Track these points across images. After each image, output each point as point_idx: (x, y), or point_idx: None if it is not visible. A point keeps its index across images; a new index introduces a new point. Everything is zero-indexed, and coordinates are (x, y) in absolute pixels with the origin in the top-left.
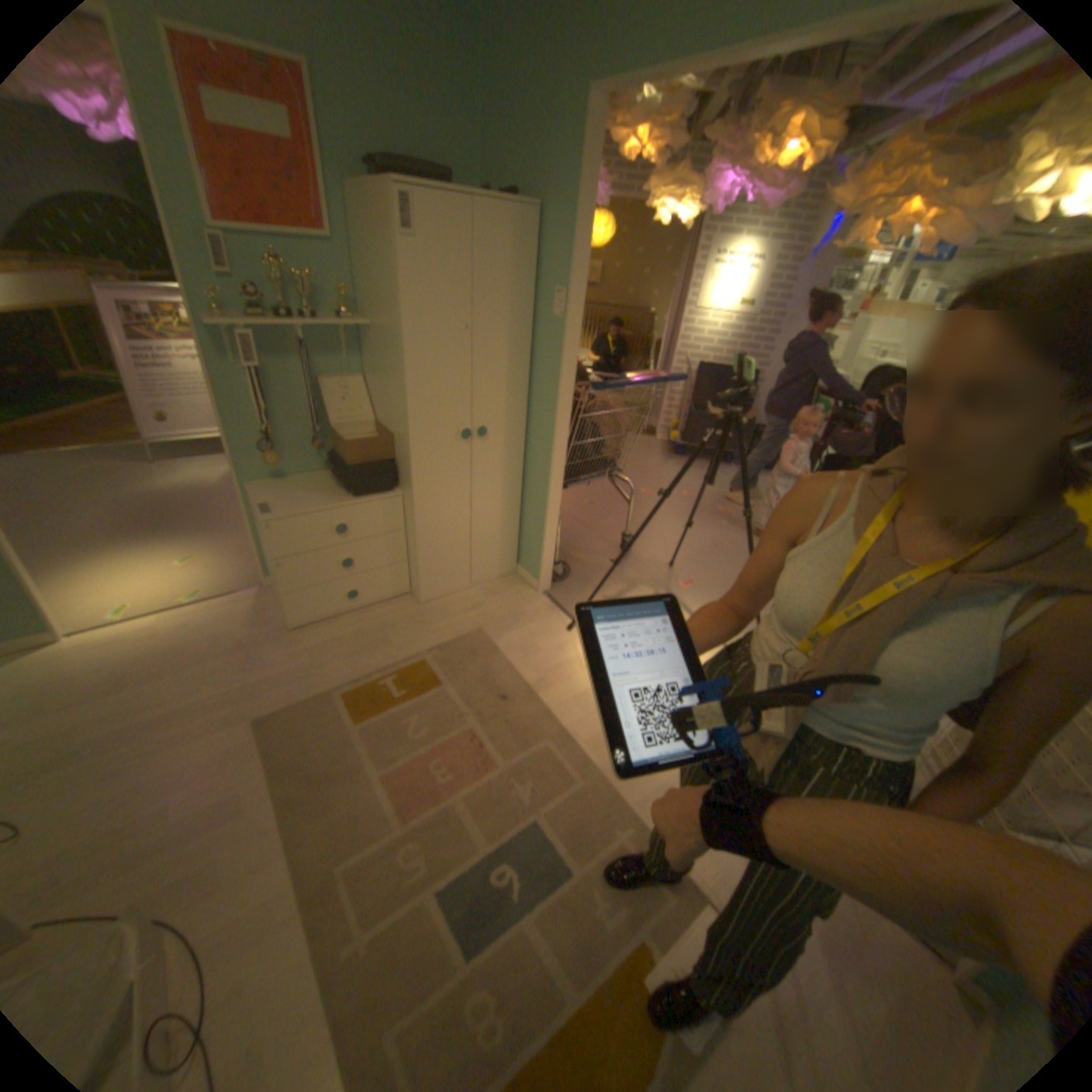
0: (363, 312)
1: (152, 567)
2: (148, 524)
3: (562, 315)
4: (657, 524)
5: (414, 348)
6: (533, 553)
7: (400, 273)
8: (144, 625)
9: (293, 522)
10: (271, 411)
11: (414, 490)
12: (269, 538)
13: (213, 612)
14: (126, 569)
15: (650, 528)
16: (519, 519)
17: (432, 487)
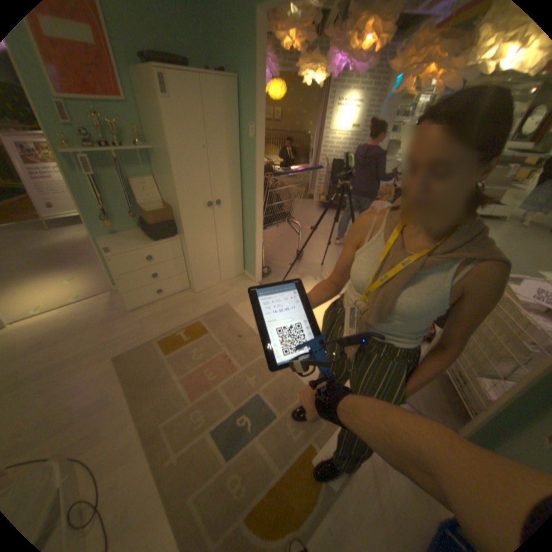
0: (148, 141)
1: (52, 284)
2: (47, 263)
3: (253, 136)
4: (315, 244)
5: (176, 159)
6: (251, 263)
7: (163, 118)
8: (50, 315)
9: (122, 256)
10: (104, 197)
11: (185, 235)
12: (110, 265)
13: (87, 305)
14: (38, 287)
15: (311, 246)
16: (243, 246)
17: (194, 232)
